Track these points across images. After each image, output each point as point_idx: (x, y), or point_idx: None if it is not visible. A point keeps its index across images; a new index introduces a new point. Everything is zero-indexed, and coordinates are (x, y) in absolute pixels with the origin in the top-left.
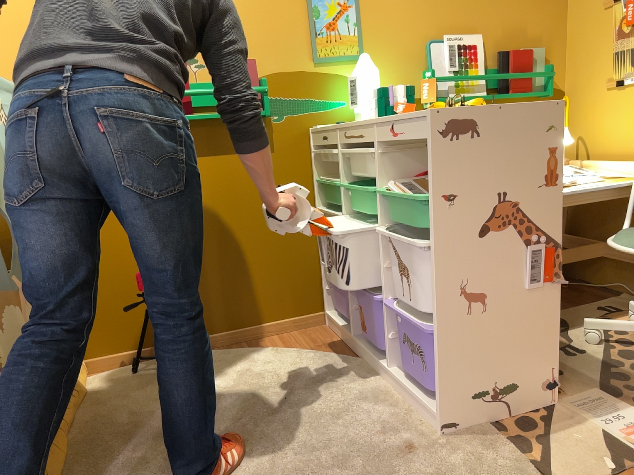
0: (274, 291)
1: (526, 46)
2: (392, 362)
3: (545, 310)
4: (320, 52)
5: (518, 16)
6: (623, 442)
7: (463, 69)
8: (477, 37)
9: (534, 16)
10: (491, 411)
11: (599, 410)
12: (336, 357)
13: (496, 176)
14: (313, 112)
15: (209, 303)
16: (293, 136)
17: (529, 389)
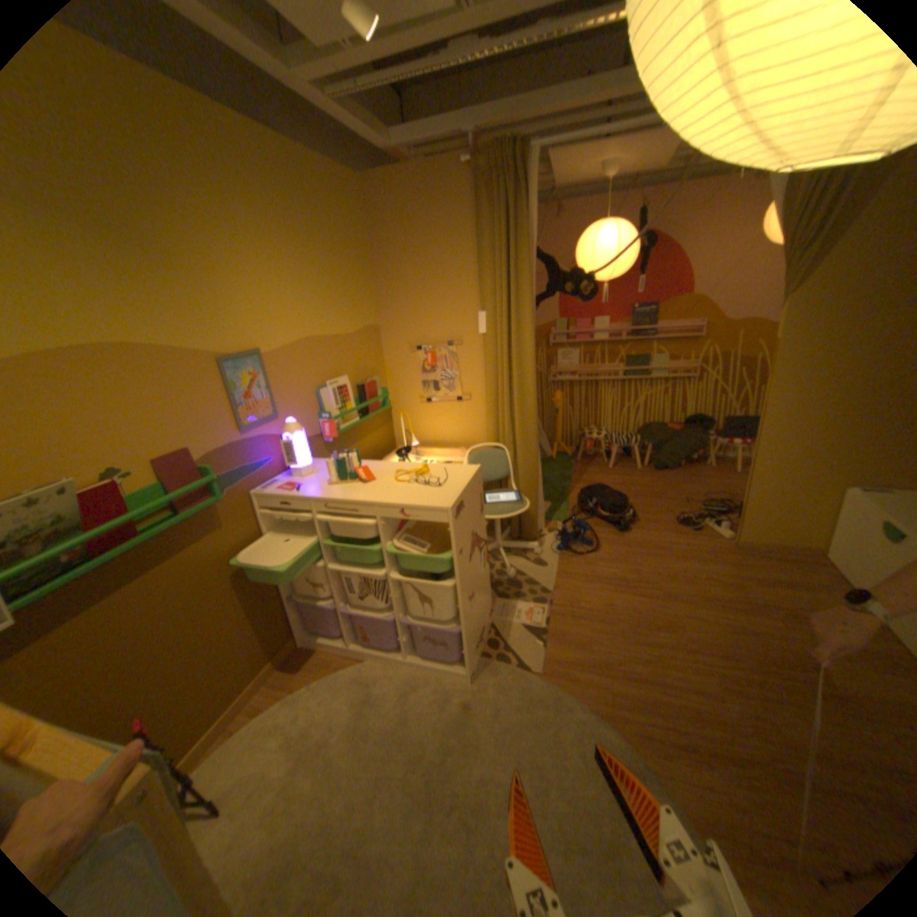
0: (251, 650)
1: (368, 376)
2: (406, 654)
3: (486, 577)
4: (243, 421)
5: (361, 355)
6: (530, 624)
7: (342, 405)
8: (344, 377)
9: (368, 353)
10: (479, 648)
11: (507, 610)
12: (344, 672)
13: (470, 524)
14: (248, 476)
15: (195, 708)
16: (236, 505)
17: (486, 623)
